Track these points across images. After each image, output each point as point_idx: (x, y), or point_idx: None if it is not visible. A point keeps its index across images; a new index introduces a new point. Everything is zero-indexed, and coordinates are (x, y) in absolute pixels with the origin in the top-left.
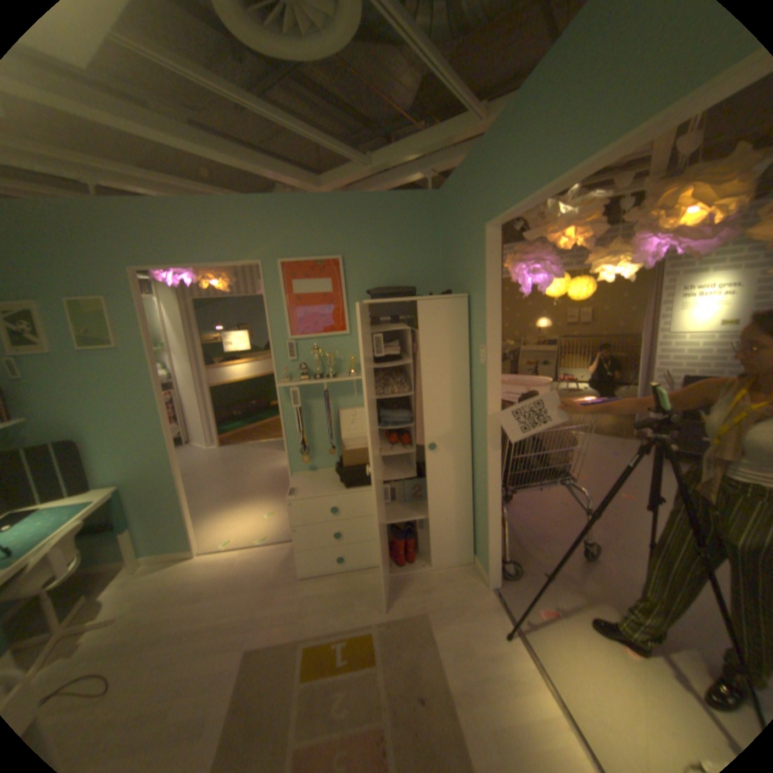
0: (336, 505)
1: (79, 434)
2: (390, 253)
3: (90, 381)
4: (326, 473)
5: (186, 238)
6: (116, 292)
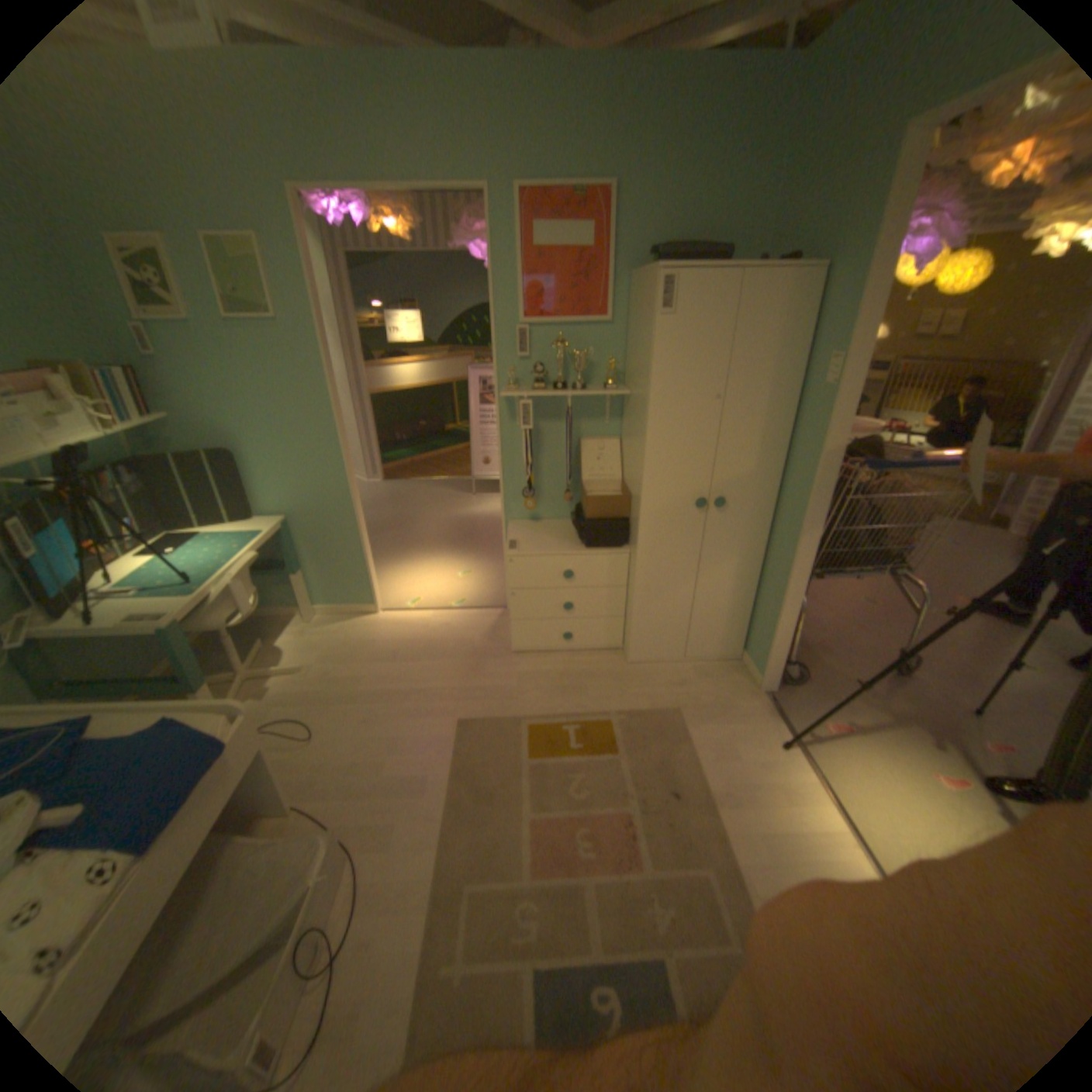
0: (574, 567)
1: (238, 442)
2: (699, 178)
3: (247, 367)
4: (557, 526)
5: (375, 133)
6: (274, 226)
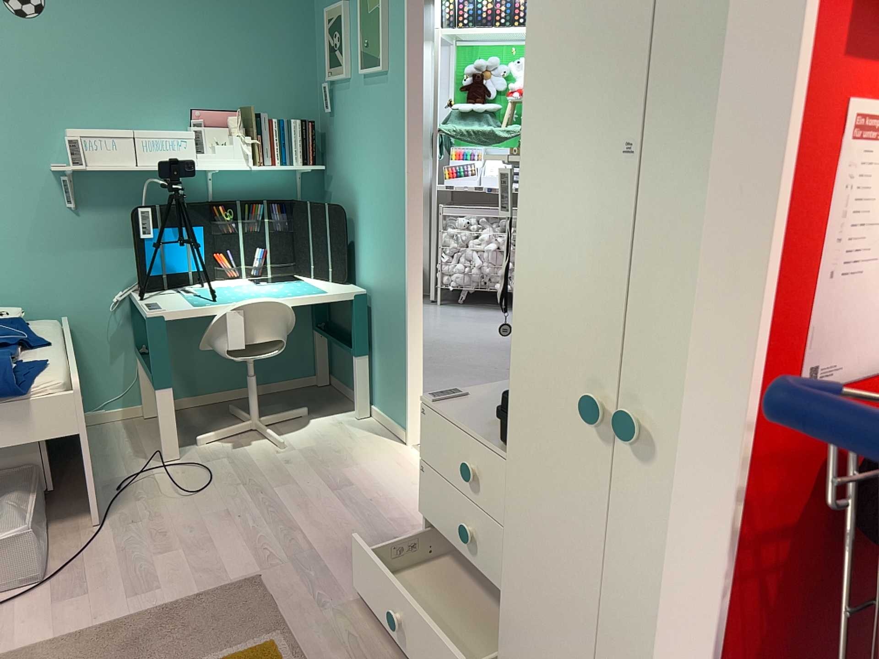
0: (477, 463)
1: (355, 201)
2: None
3: (367, 124)
4: None
5: None
6: None
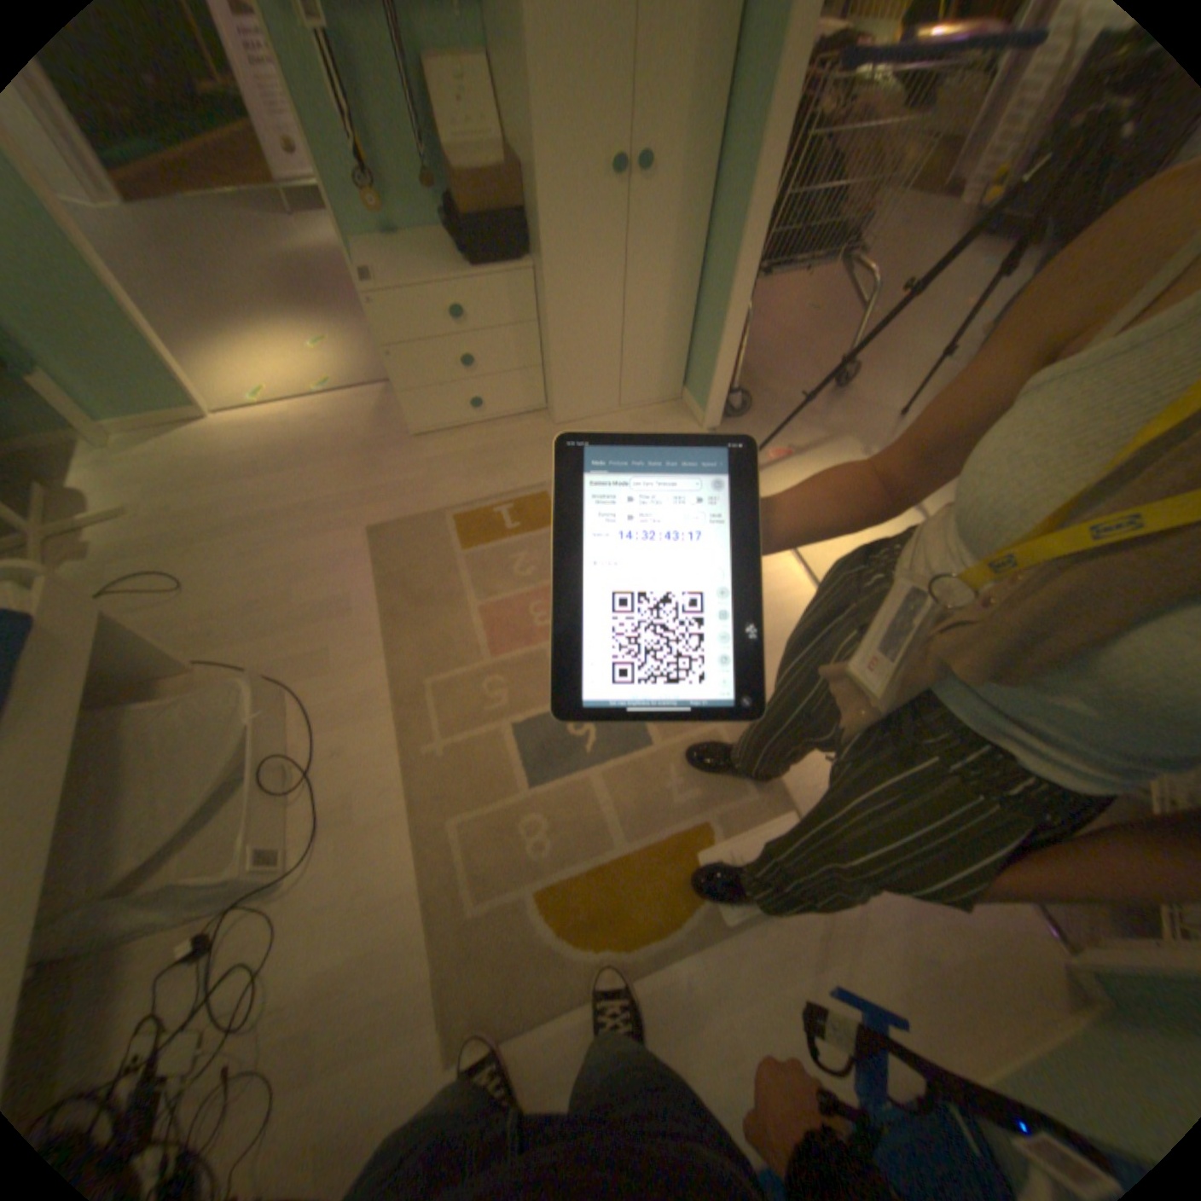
0: (456, 301)
1: None
2: None
3: None
4: (417, 239)
5: None
6: None
